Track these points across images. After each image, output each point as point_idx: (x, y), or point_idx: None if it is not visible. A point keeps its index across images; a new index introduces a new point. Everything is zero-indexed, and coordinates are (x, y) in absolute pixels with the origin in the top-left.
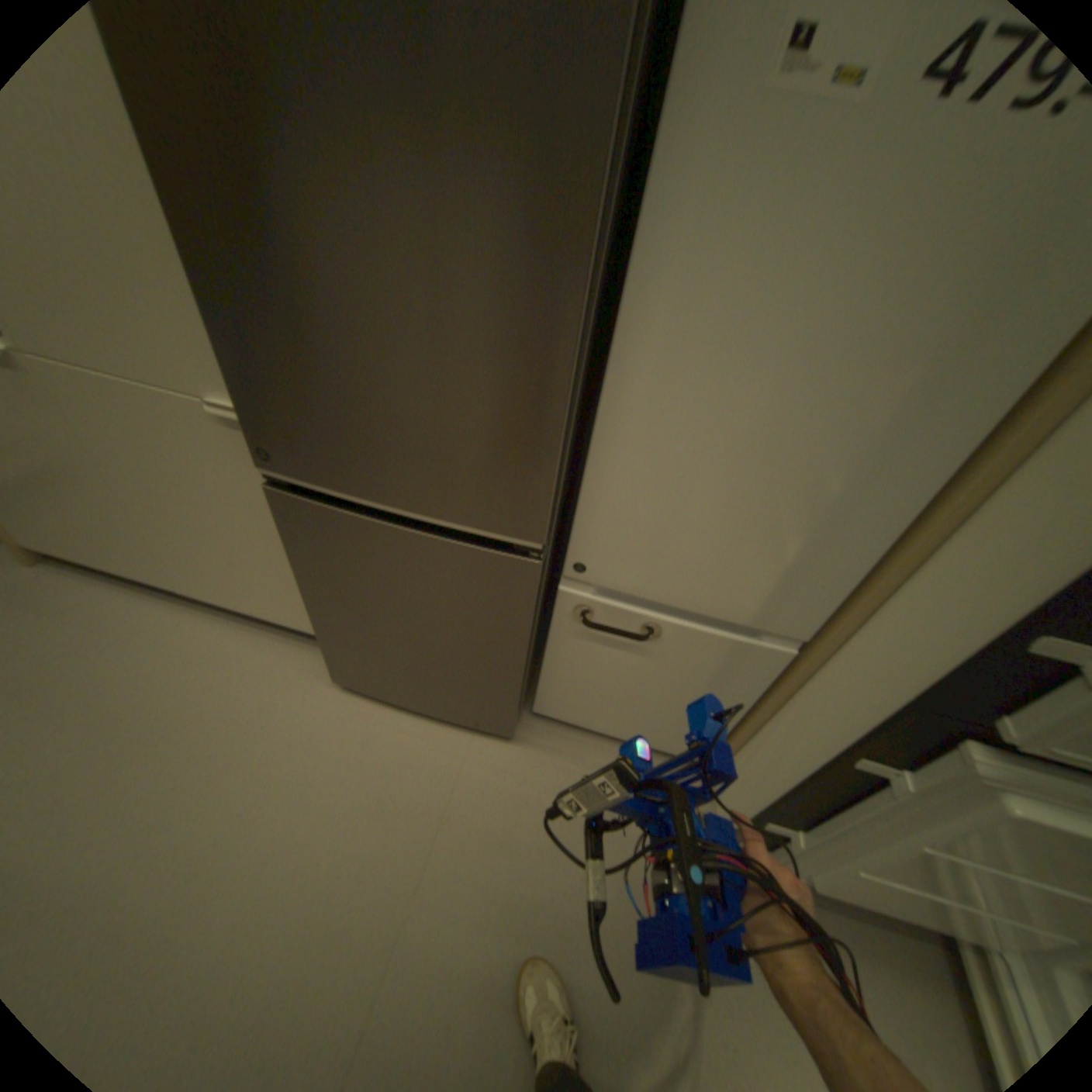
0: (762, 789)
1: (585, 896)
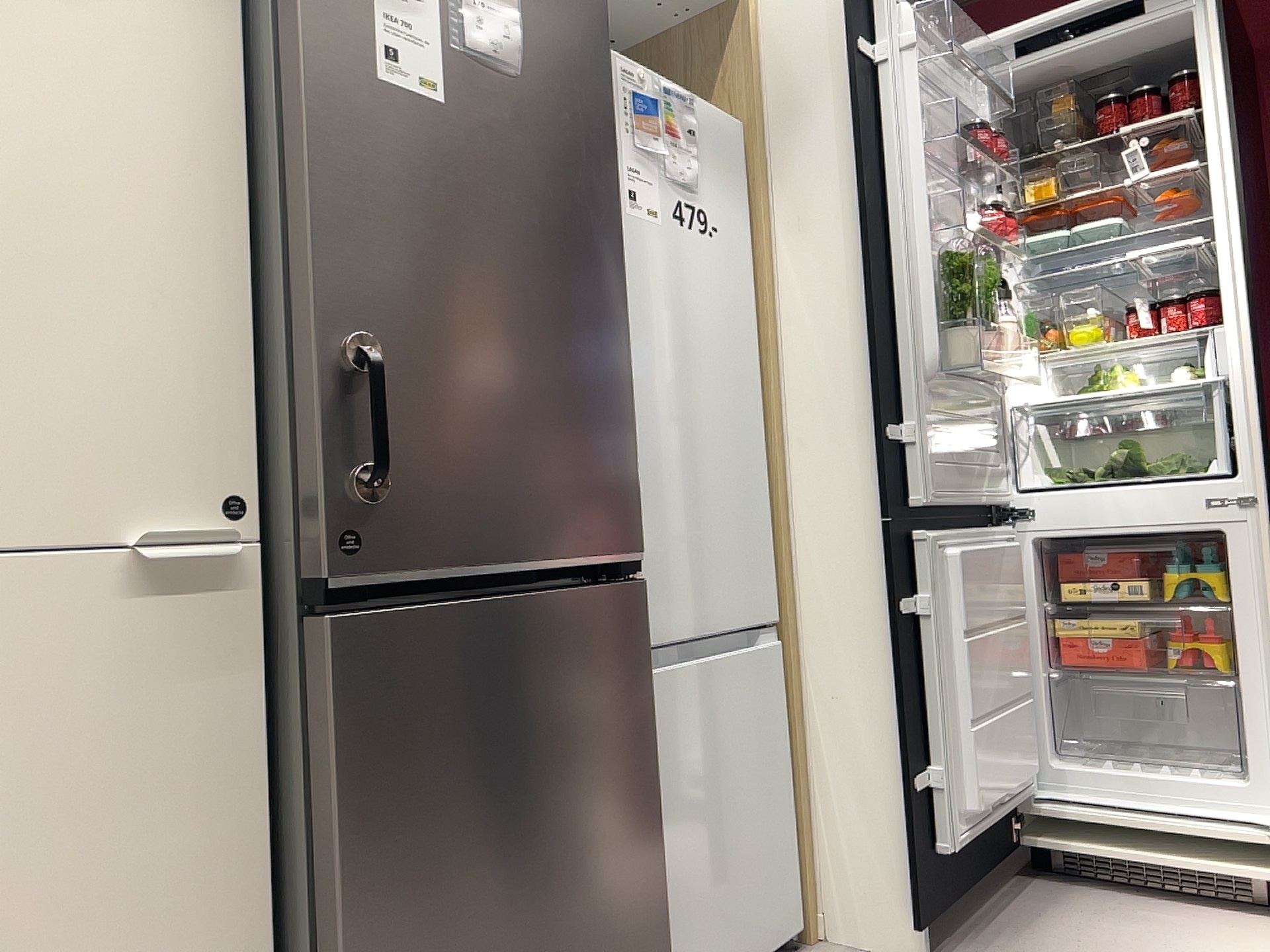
0: (877, 803)
1: None
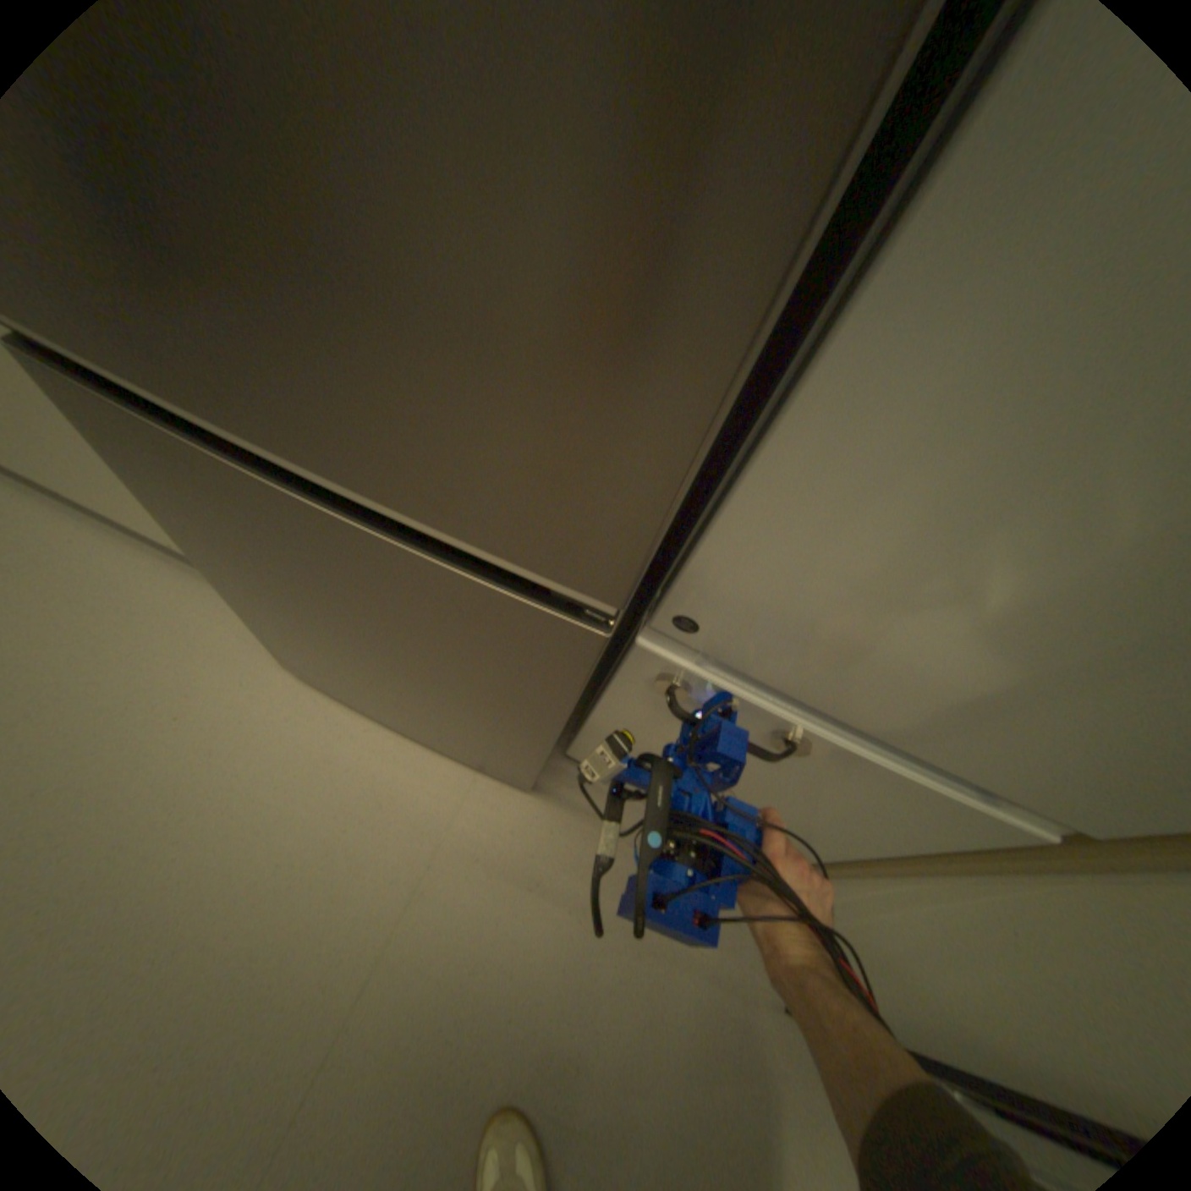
0: (897, 978)
1: (596, 1032)
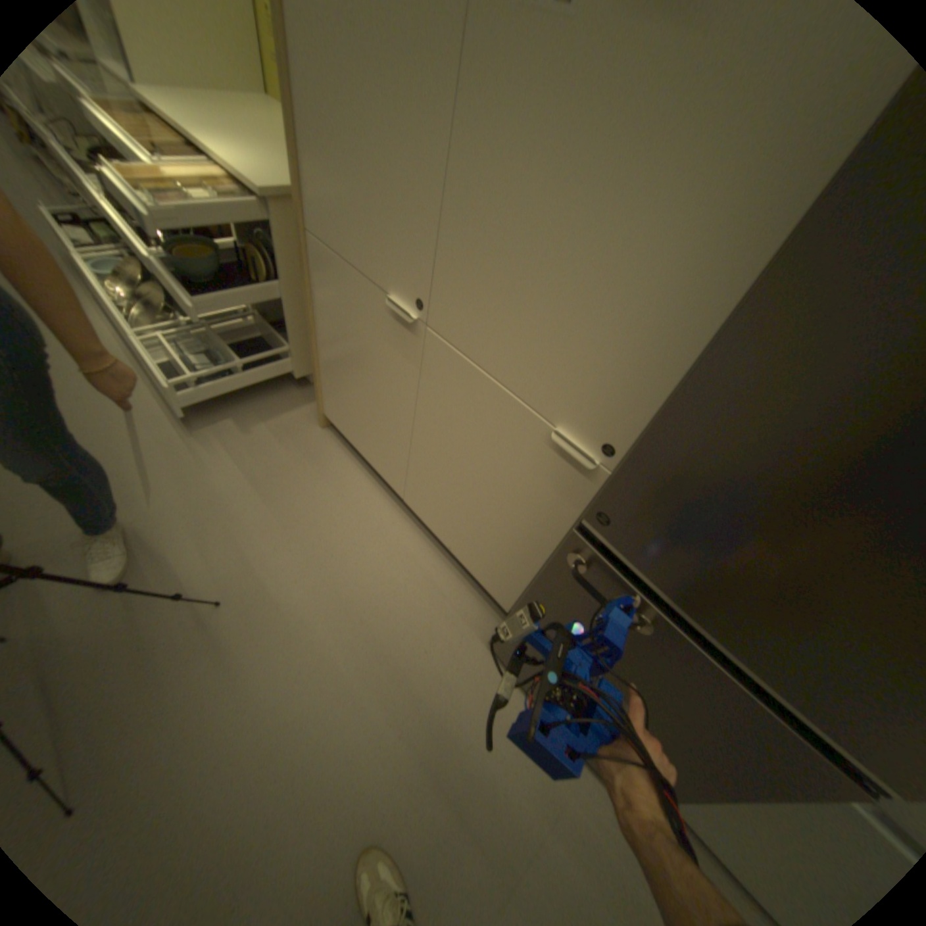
0: None
1: None
